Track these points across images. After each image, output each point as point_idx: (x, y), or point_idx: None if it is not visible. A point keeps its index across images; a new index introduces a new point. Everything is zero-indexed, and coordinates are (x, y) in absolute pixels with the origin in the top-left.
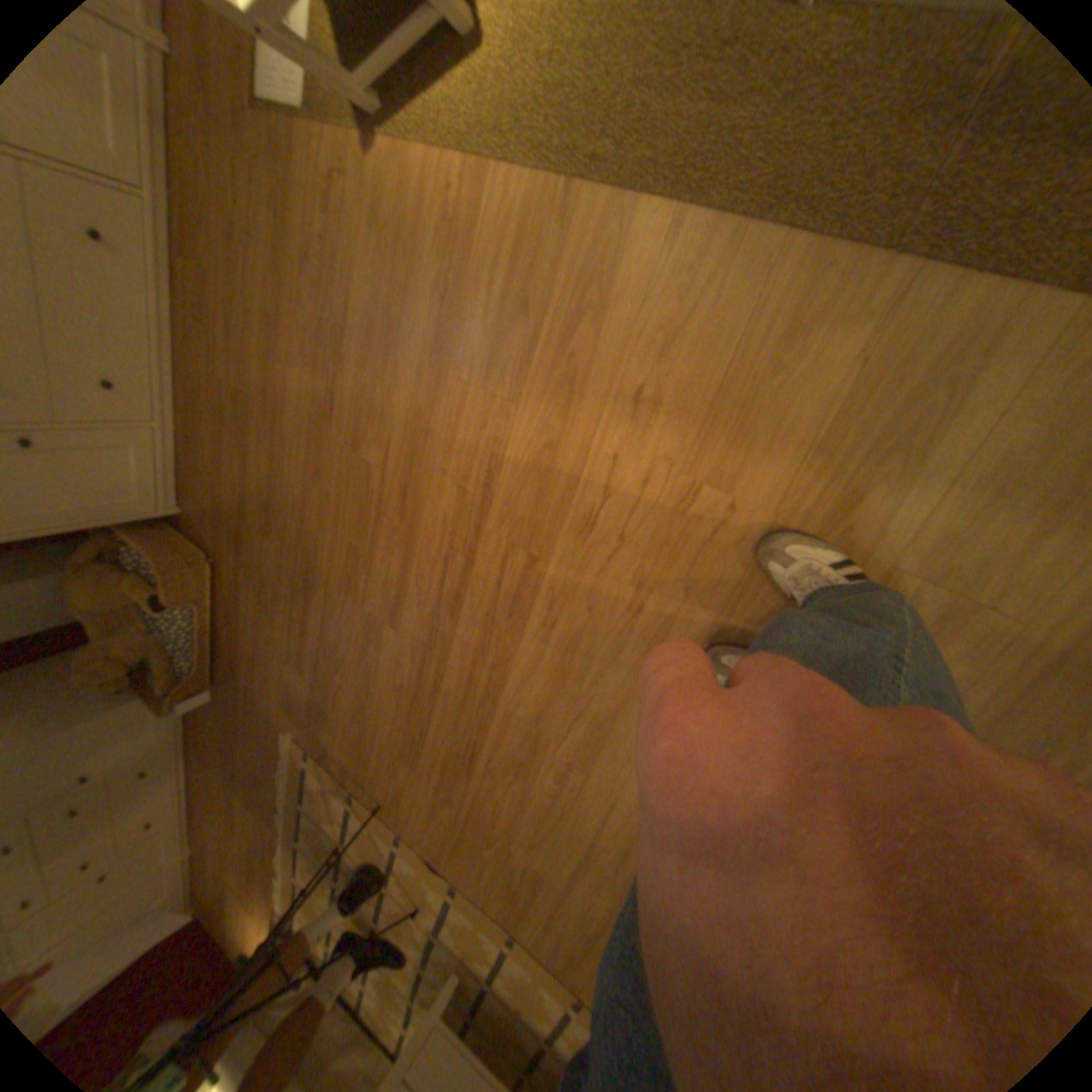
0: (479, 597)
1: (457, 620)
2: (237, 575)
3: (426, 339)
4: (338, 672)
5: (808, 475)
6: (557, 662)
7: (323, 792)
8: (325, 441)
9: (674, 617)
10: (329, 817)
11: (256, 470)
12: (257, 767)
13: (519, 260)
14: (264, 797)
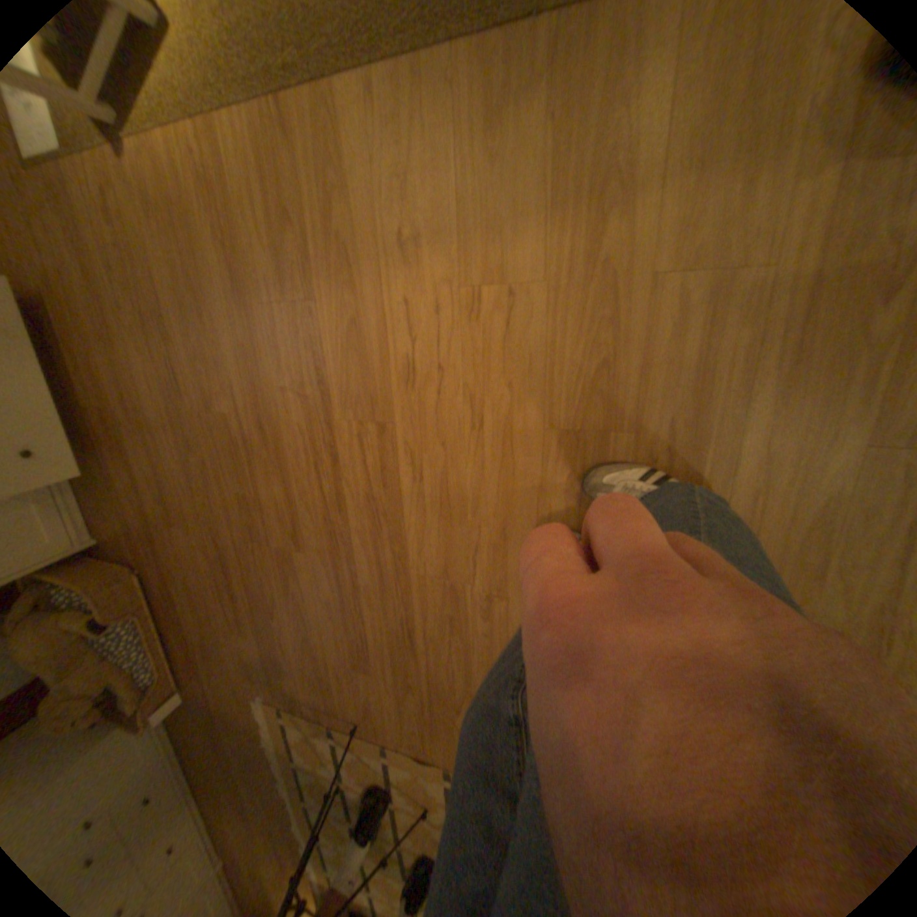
0: (354, 484)
1: (345, 514)
2: (160, 573)
3: (224, 283)
4: (273, 616)
5: (554, 233)
6: (438, 507)
7: (305, 737)
8: (183, 414)
9: (509, 414)
10: (319, 759)
11: (140, 469)
12: (244, 744)
13: (265, 179)
14: (260, 770)
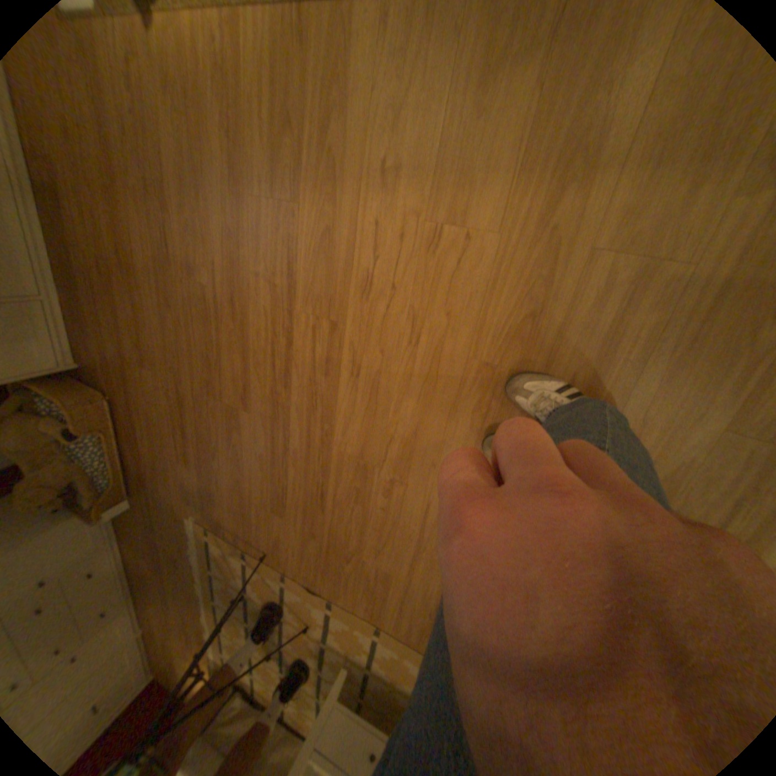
0: (302, 367)
1: (290, 390)
2: (128, 403)
3: (223, 170)
4: (215, 458)
5: (518, 193)
6: (367, 401)
7: (223, 555)
8: (168, 277)
9: (443, 339)
10: (232, 573)
11: (124, 315)
12: (174, 550)
13: (276, 83)
14: (184, 572)
